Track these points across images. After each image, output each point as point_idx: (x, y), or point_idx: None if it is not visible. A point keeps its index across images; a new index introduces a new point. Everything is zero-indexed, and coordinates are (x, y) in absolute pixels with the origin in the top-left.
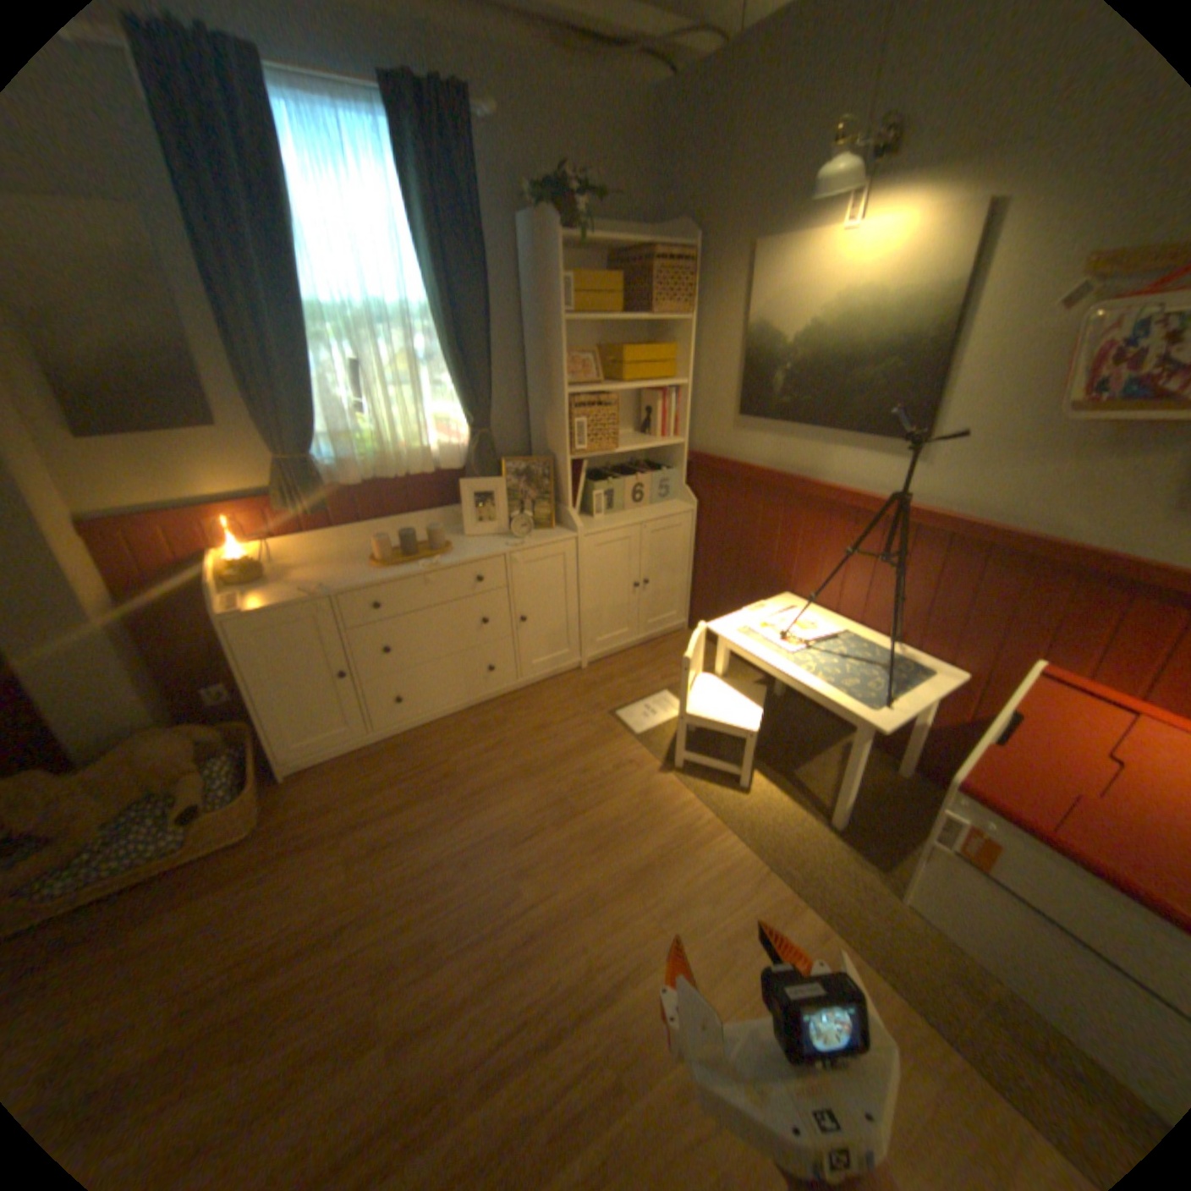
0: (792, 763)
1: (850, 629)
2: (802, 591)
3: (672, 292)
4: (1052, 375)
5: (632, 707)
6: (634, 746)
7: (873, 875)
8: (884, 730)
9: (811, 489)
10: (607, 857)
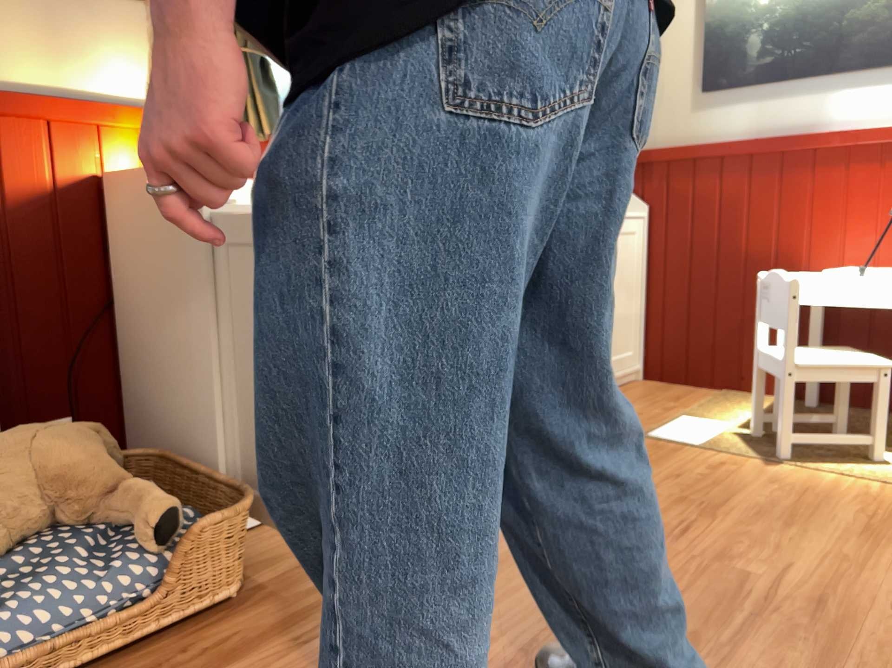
0: None
1: None
2: (820, 263)
3: None
4: None
5: (662, 428)
6: (708, 453)
7: None
8: None
9: (817, 140)
10: (808, 528)
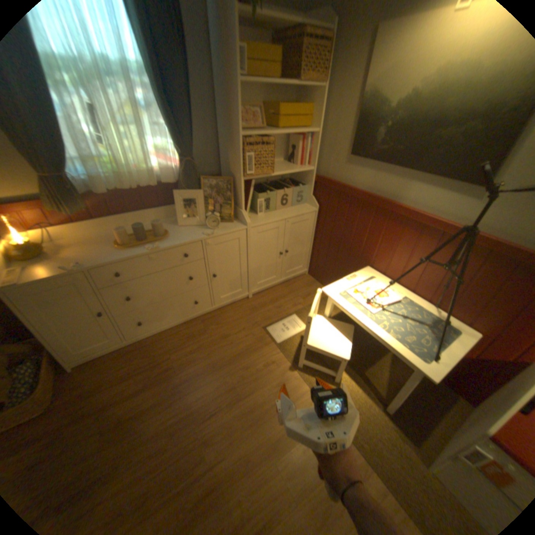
0: (363, 365)
1: (406, 295)
2: (378, 266)
3: (313, 65)
4: None
5: (275, 324)
6: (275, 351)
7: (410, 448)
8: (435, 381)
9: (393, 208)
10: (256, 431)
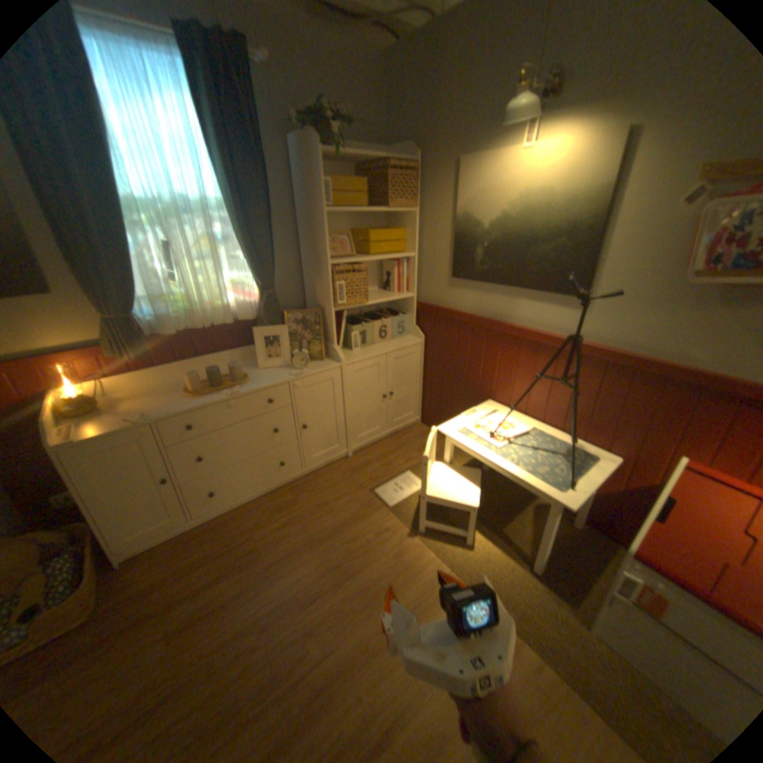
0: (500, 523)
1: (536, 426)
2: (500, 399)
3: (401, 193)
4: (677, 252)
5: (386, 486)
6: (389, 517)
7: (566, 611)
8: (572, 509)
9: (504, 330)
10: (373, 614)
